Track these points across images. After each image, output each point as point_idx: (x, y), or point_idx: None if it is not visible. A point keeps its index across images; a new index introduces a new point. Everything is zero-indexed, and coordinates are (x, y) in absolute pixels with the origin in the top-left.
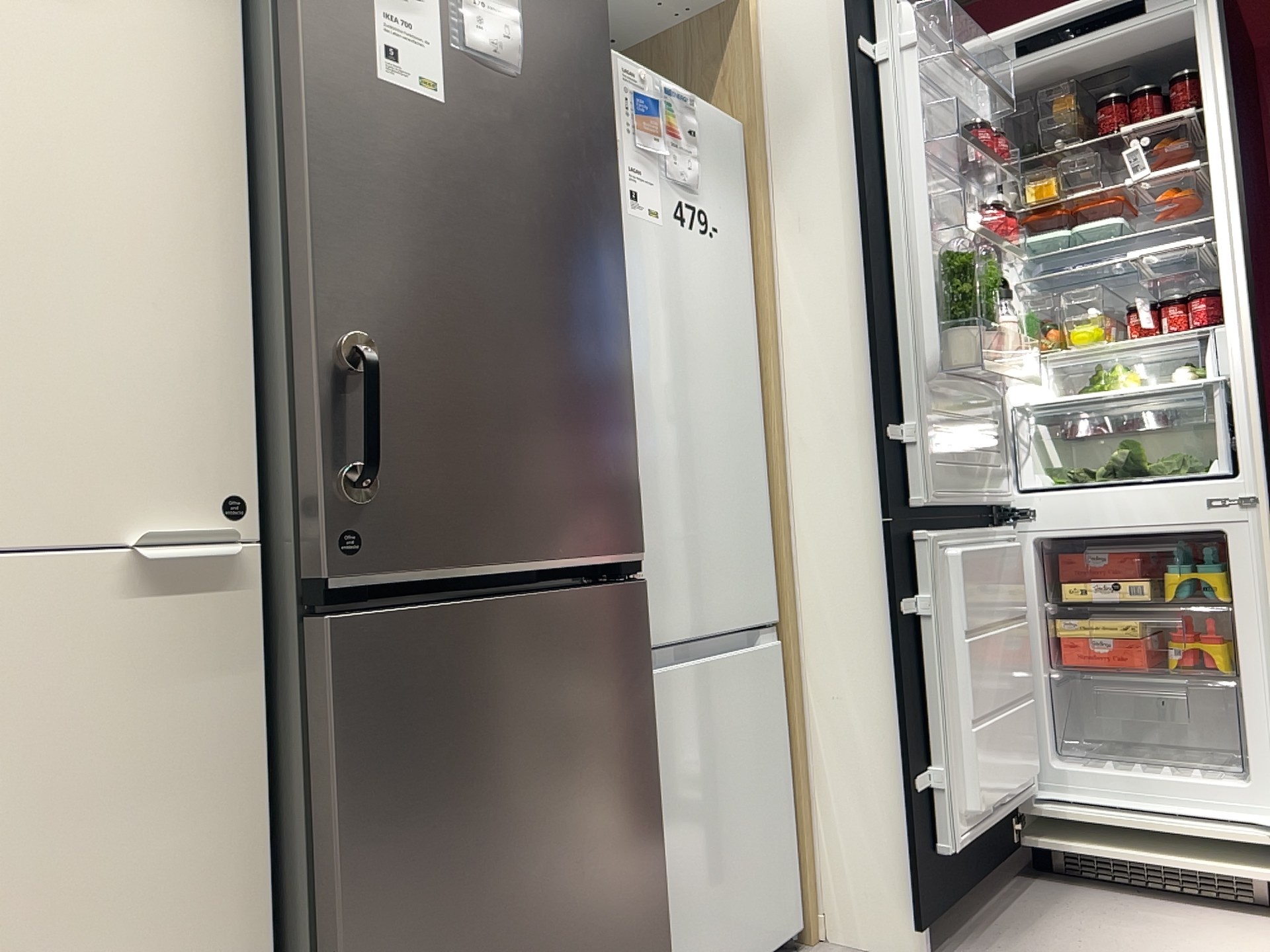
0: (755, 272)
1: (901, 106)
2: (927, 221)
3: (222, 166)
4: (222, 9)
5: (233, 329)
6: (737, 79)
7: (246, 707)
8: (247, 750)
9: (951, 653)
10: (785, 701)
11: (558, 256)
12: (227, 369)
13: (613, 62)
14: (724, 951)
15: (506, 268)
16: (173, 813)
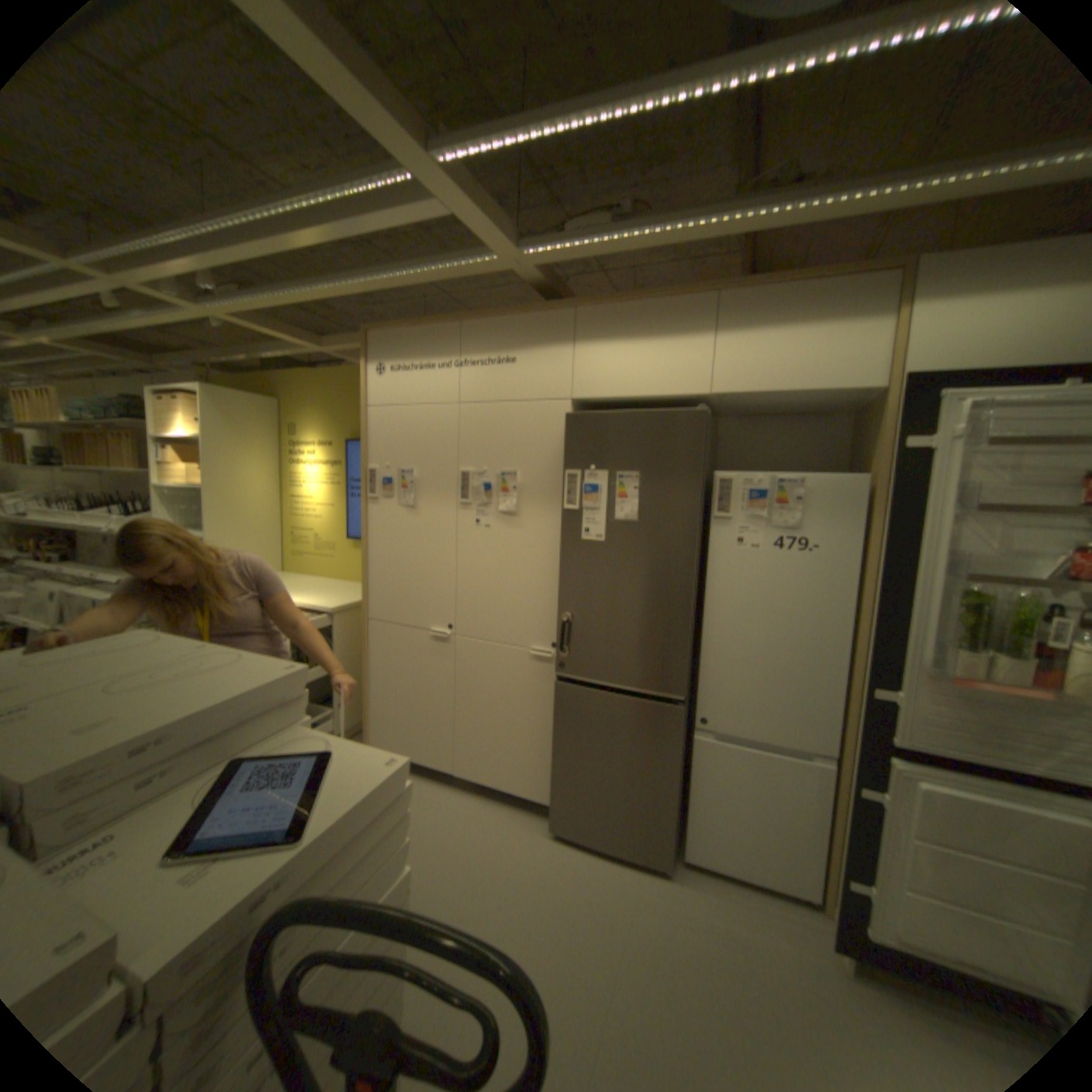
0: (867, 564)
1: (943, 482)
2: (945, 568)
3: (558, 560)
4: (561, 518)
5: (558, 601)
6: (882, 442)
7: (554, 691)
8: (554, 701)
9: (906, 843)
10: (838, 800)
11: (651, 585)
12: (556, 611)
13: (735, 480)
14: (741, 868)
15: (625, 591)
16: (538, 707)
